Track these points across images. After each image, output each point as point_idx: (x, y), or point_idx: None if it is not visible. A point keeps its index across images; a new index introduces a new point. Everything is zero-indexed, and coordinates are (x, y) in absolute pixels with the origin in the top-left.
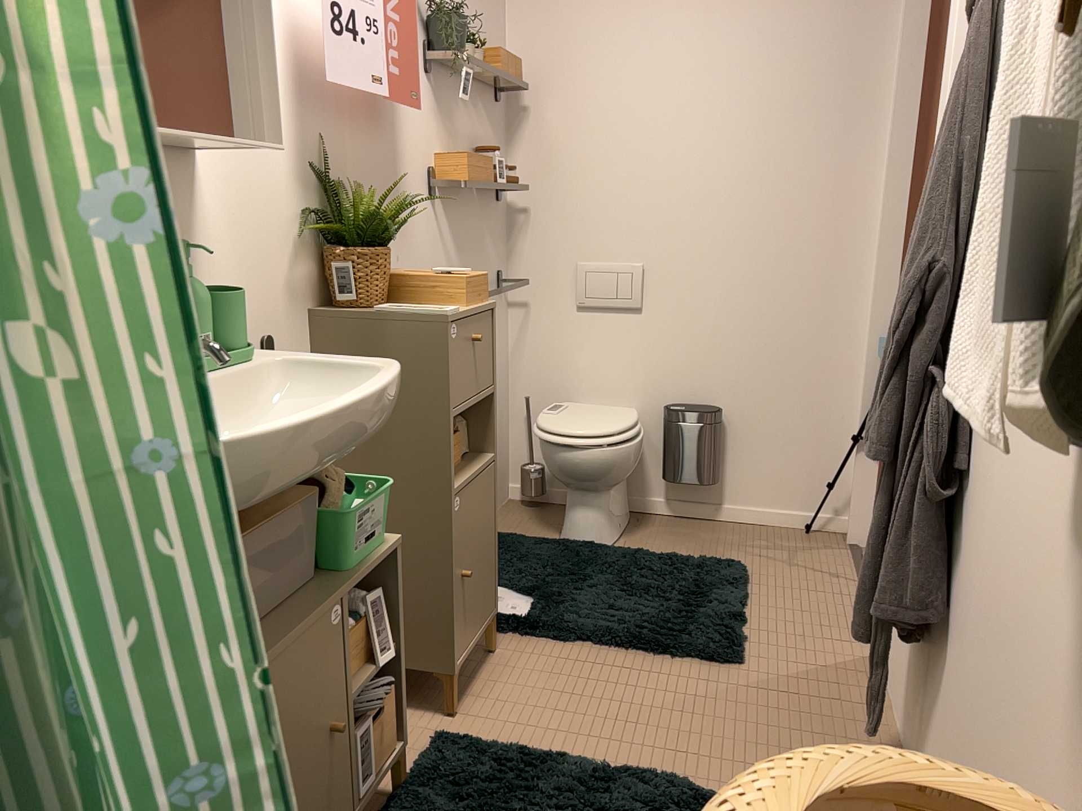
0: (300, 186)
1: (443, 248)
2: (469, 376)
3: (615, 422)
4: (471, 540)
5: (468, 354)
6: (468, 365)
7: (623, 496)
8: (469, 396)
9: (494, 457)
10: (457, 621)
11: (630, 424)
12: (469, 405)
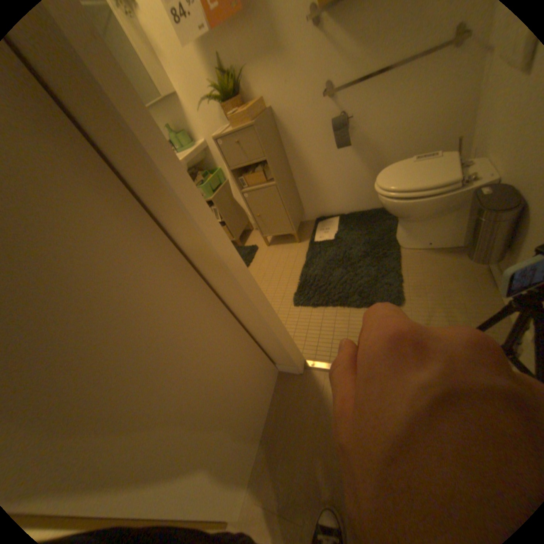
0: (210, 80)
1: (336, 50)
2: (238, 155)
3: (407, 182)
4: (261, 206)
5: (234, 148)
6: (236, 152)
7: (446, 228)
8: (241, 162)
9: (276, 182)
10: (257, 224)
11: (412, 187)
12: (242, 165)
